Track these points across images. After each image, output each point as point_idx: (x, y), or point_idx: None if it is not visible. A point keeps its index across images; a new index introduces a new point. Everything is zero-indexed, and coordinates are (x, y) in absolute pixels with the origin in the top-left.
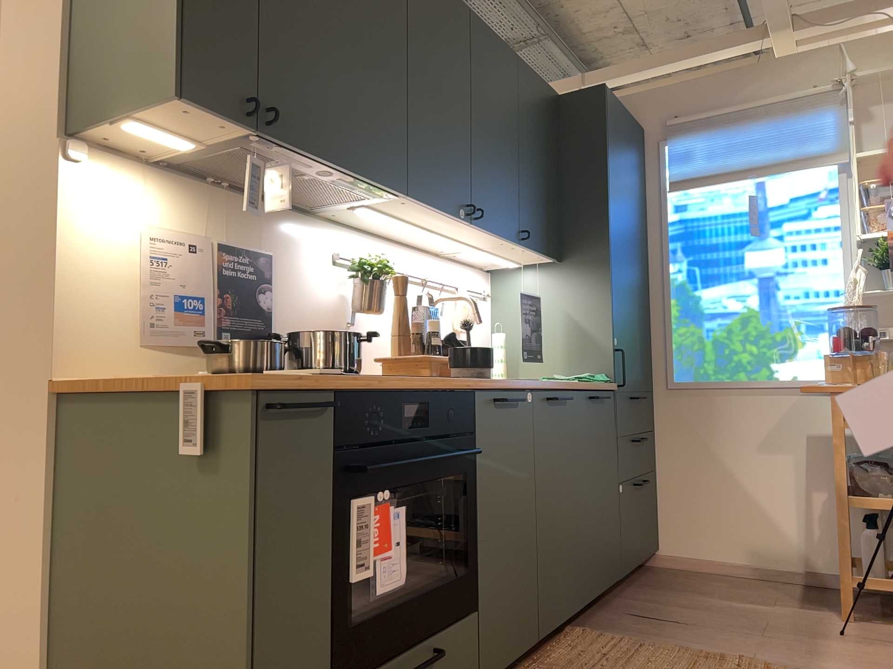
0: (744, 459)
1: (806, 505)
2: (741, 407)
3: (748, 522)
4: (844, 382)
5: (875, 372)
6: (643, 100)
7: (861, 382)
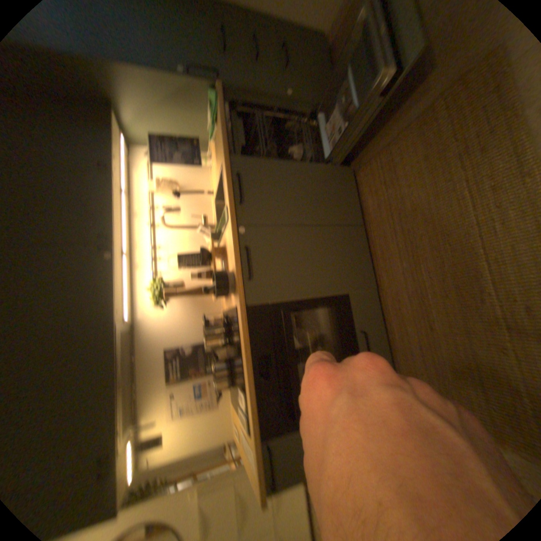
0: None
1: None
2: None
3: None
4: None
5: None
6: None
7: None
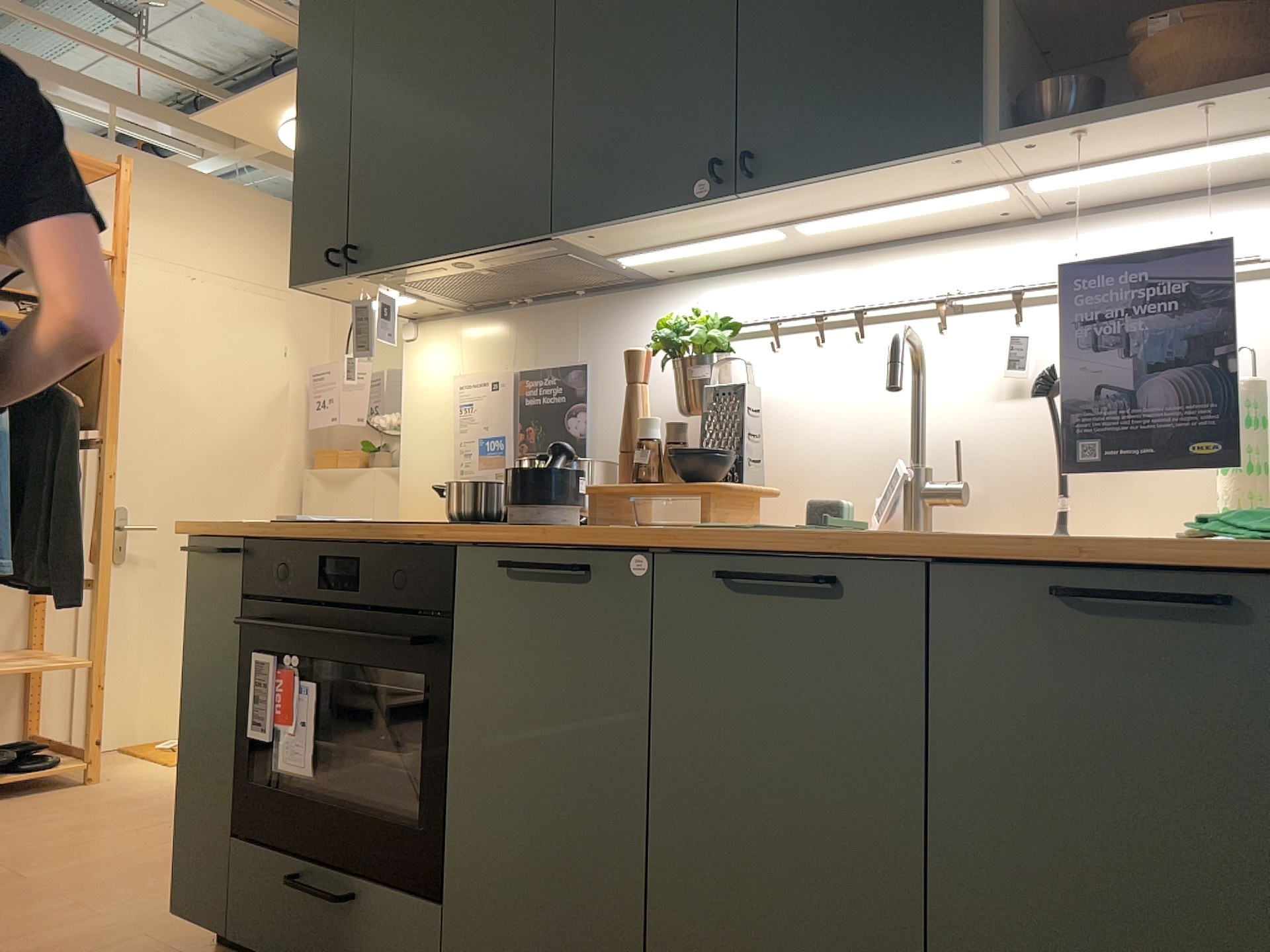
0: None
1: None
2: None
3: None
4: None
5: None
6: None
7: None
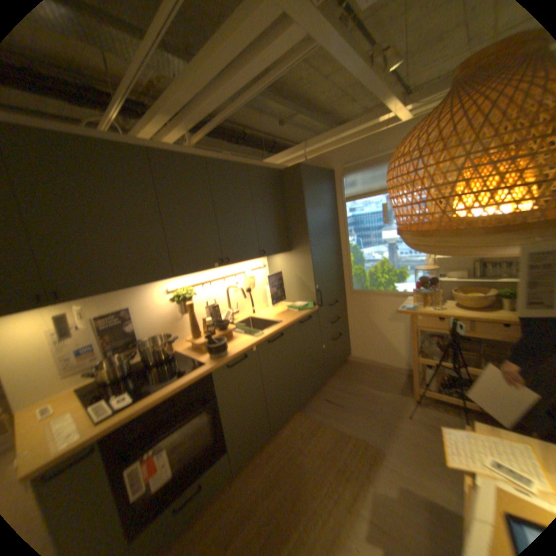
0: (382, 323)
1: (409, 344)
2: (381, 301)
3: (384, 348)
4: (421, 303)
5: (435, 299)
6: (332, 154)
7: (429, 303)
